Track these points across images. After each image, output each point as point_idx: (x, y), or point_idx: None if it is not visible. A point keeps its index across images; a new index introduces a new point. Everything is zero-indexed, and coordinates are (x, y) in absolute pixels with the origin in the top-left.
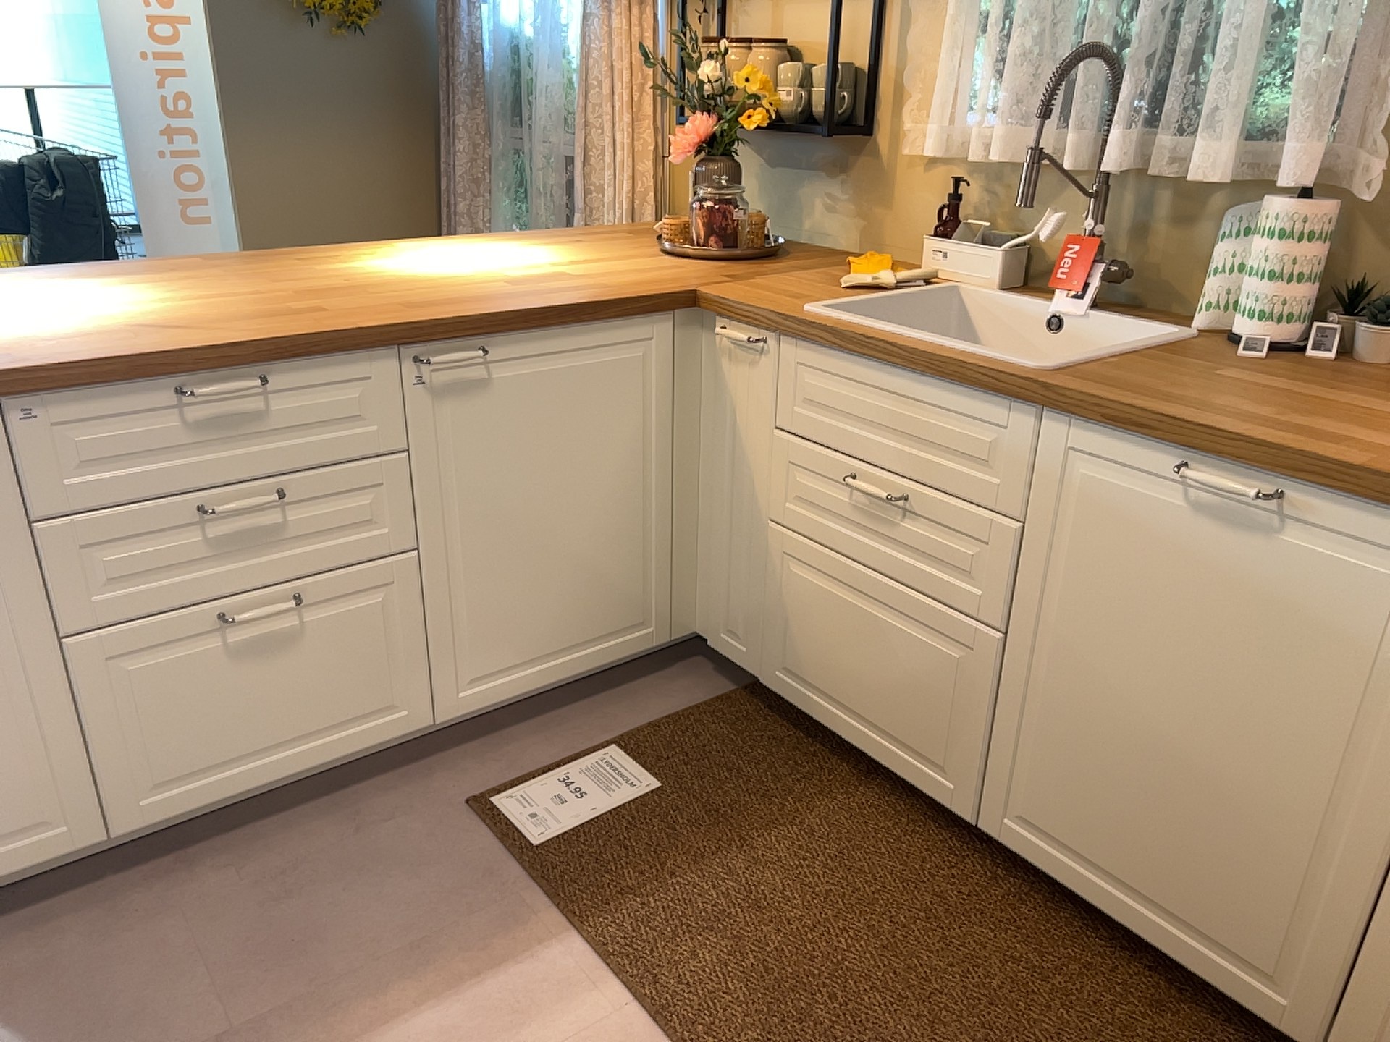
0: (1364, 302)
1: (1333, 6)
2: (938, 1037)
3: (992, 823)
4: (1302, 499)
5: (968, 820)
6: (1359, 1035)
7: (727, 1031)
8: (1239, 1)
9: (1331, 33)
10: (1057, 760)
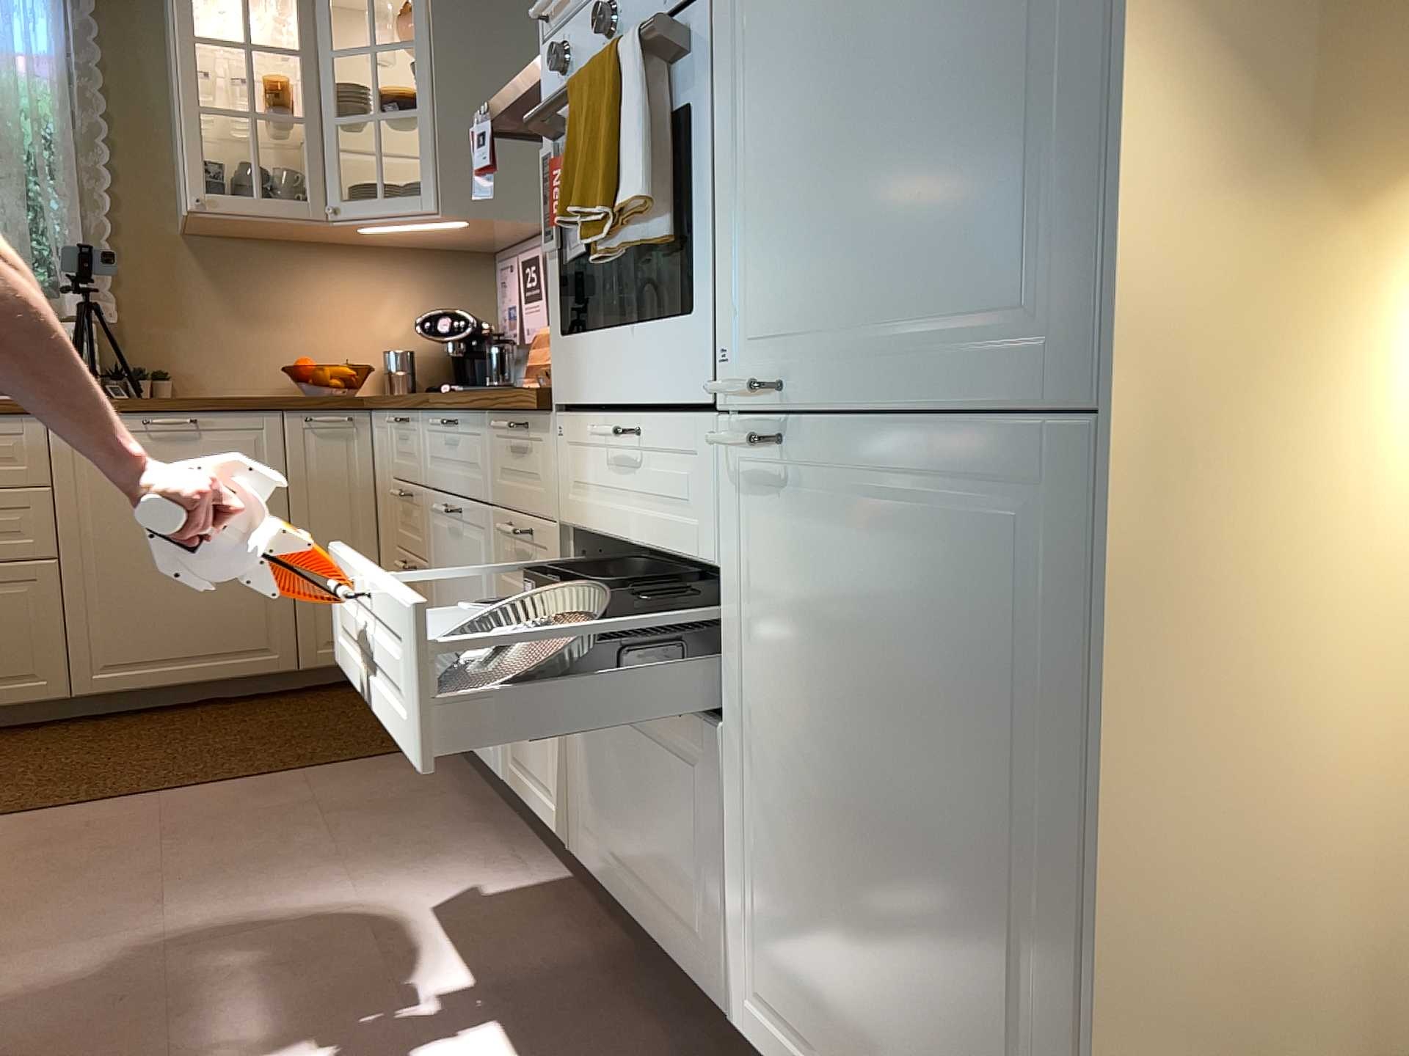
0: (122, 373)
1: (61, 229)
2: (159, 751)
3: (82, 687)
4: (204, 419)
5: (63, 699)
6: (307, 644)
7: (66, 797)
8: (8, 222)
9: (68, 241)
10: (117, 614)
